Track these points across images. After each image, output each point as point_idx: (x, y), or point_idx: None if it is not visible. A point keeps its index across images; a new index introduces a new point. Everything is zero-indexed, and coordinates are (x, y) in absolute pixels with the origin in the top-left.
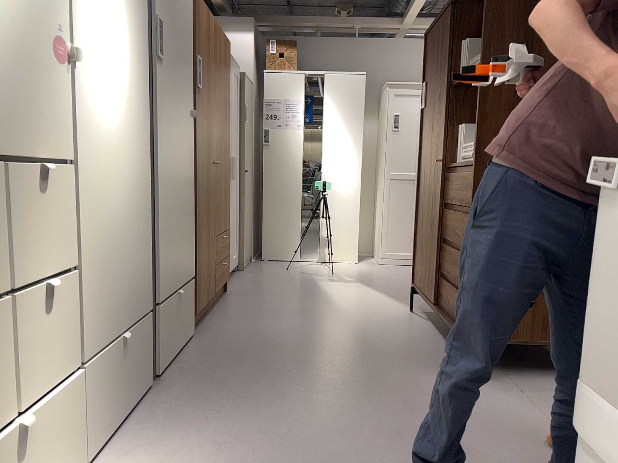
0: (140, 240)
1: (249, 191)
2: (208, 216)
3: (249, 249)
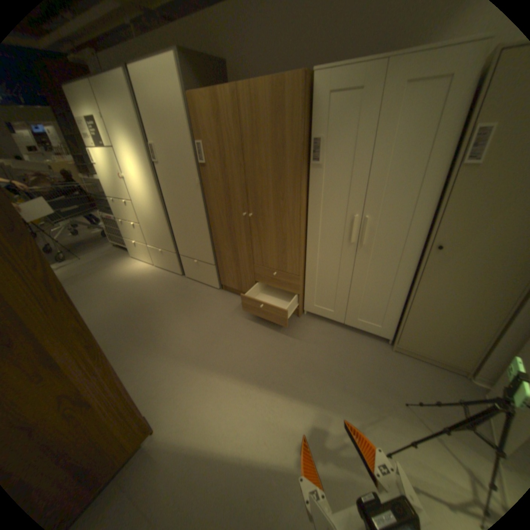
0: (163, 229)
1: (480, 286)
2: (235, 245)
3: (452, 356)
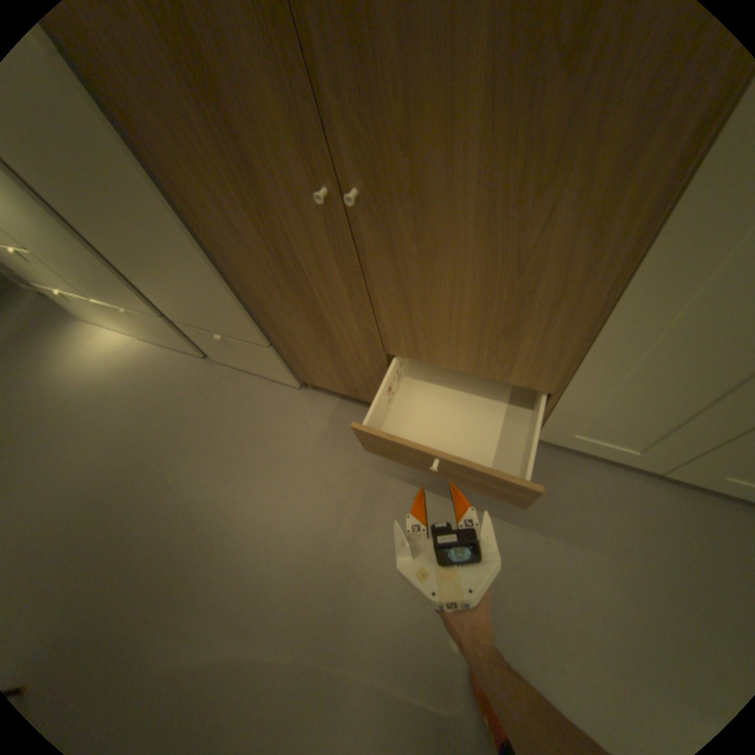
0: (88, 262)
1: None
2: (312, 306)
3: None
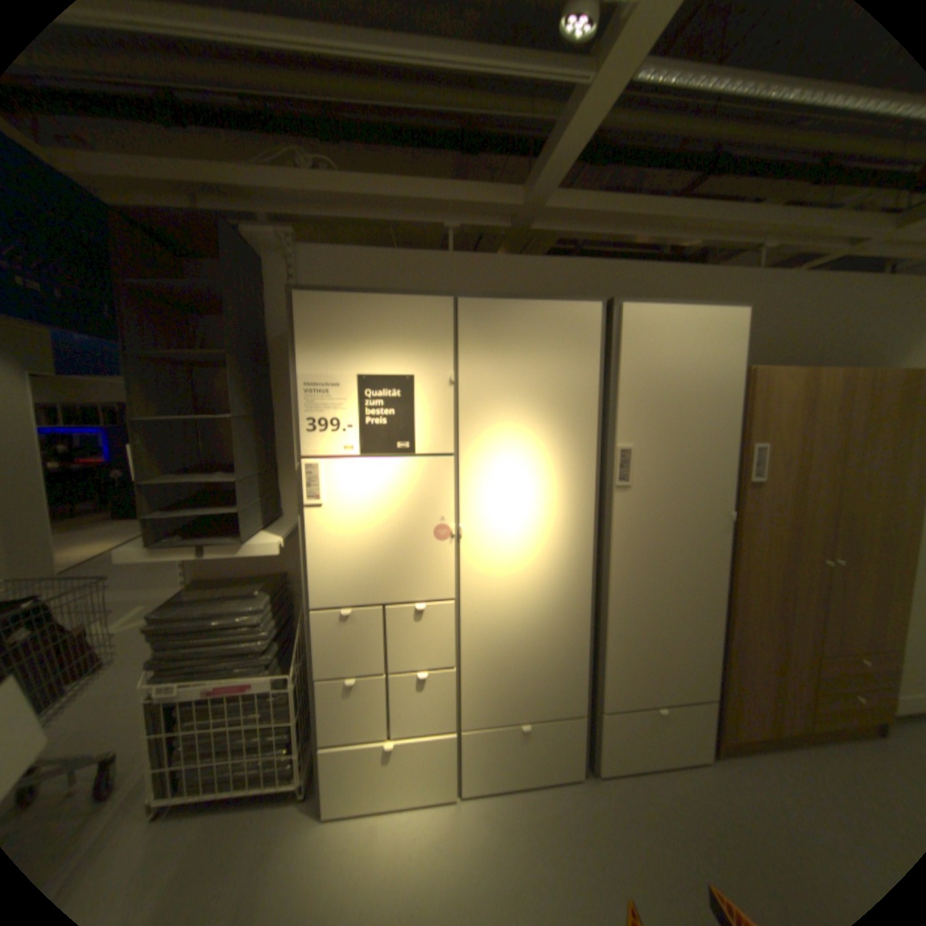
0: (567, 654)
1: None
2: (788, 634)
3: None
